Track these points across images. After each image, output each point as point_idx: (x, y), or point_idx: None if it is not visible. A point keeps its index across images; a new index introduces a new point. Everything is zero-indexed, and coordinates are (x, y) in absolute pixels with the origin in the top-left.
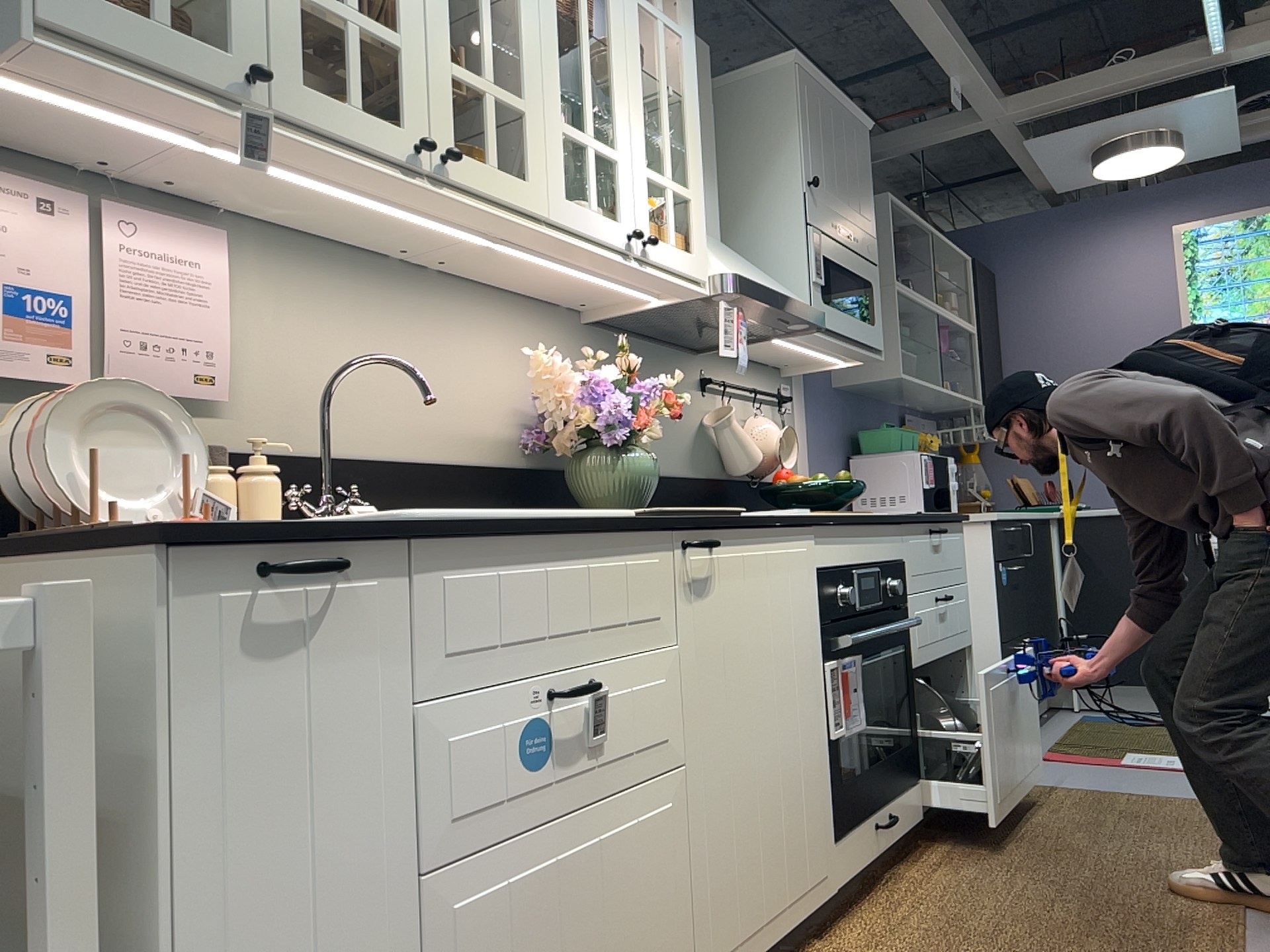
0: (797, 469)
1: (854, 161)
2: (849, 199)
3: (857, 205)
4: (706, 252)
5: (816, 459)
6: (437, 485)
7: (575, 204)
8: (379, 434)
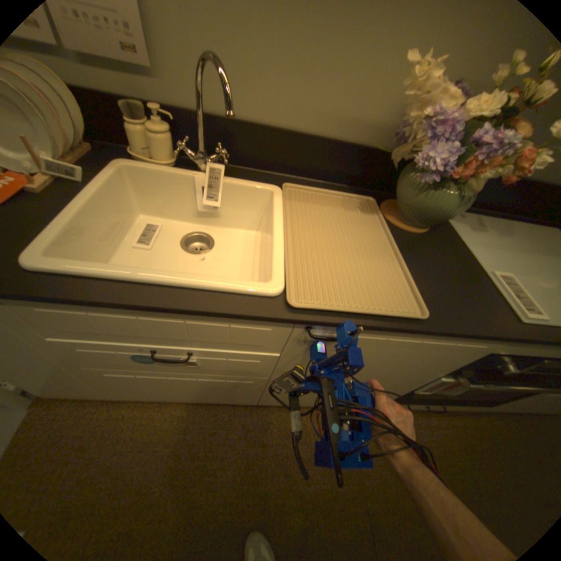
0: None
1: None
2: None
3: None
4: None
5: None
6: (306, 149)
7: None
8: (270, 105)
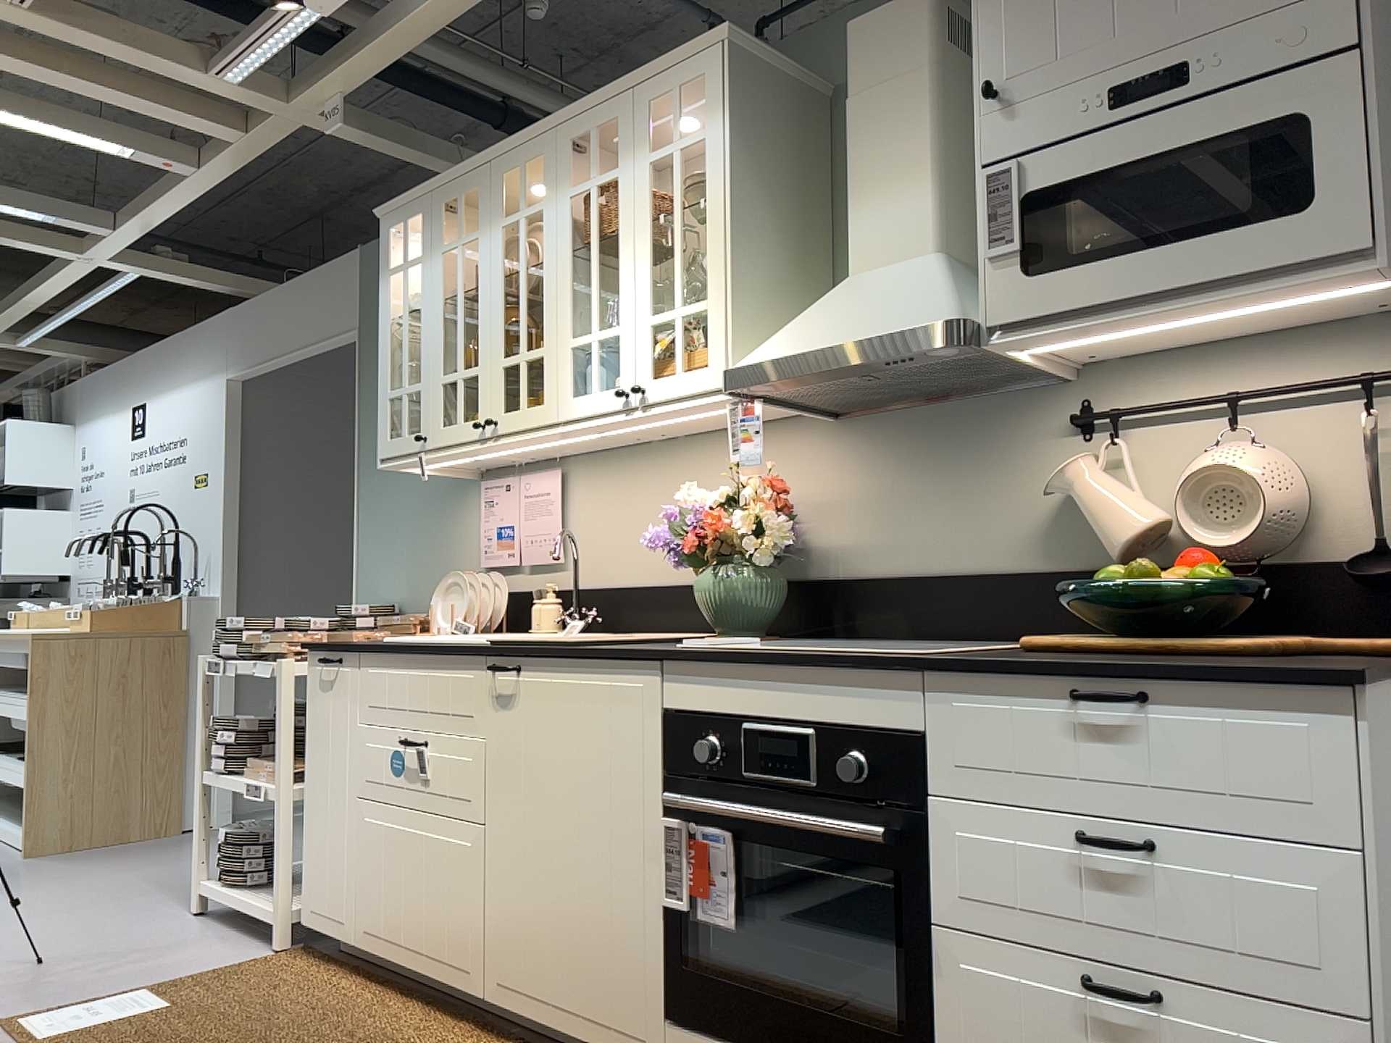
0: None
1: None
2: (1164, 5)
3: None
4: (728, 351)
5: None
6: (672, 601)
7: (577, 396)
8: (640, 568)
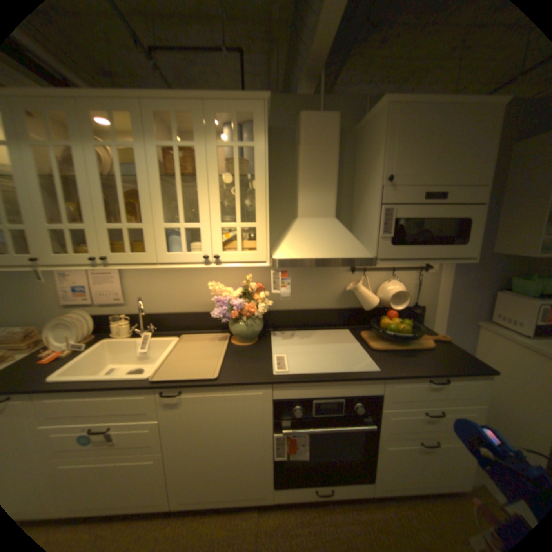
0: (433, 299)
1: (464, 139)
2: (447, 170)
3: (459, 170)
4: (267, 247)
5: (456, 292)
6: (193, 318)
7: (171, 253)
8: (173, 305)
